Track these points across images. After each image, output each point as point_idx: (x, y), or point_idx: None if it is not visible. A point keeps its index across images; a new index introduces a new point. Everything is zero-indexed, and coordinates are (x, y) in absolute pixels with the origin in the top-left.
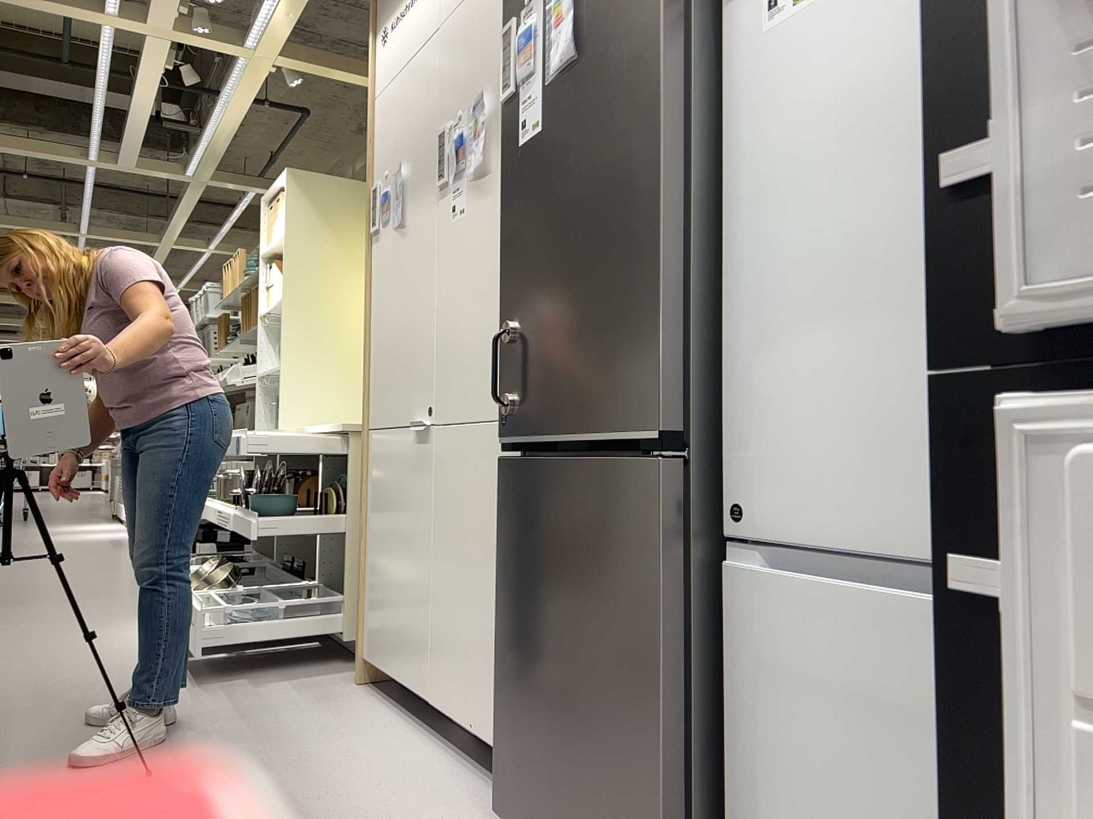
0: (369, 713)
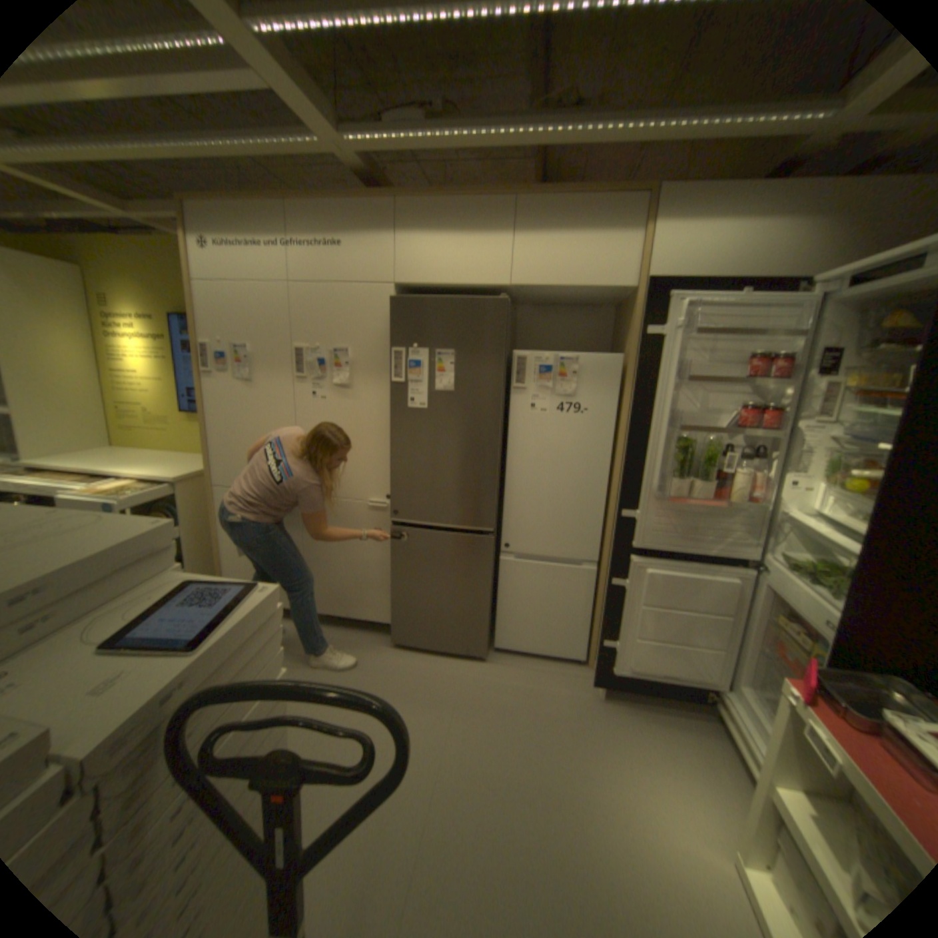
0: None
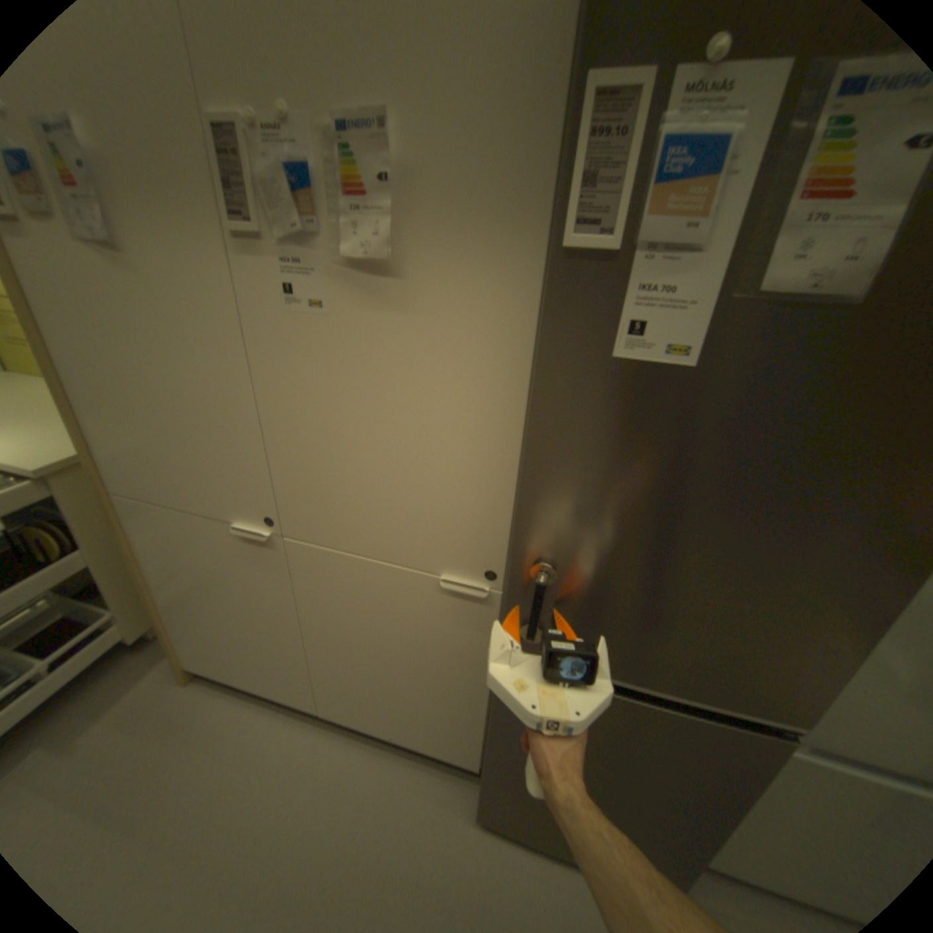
0: (237, 724)
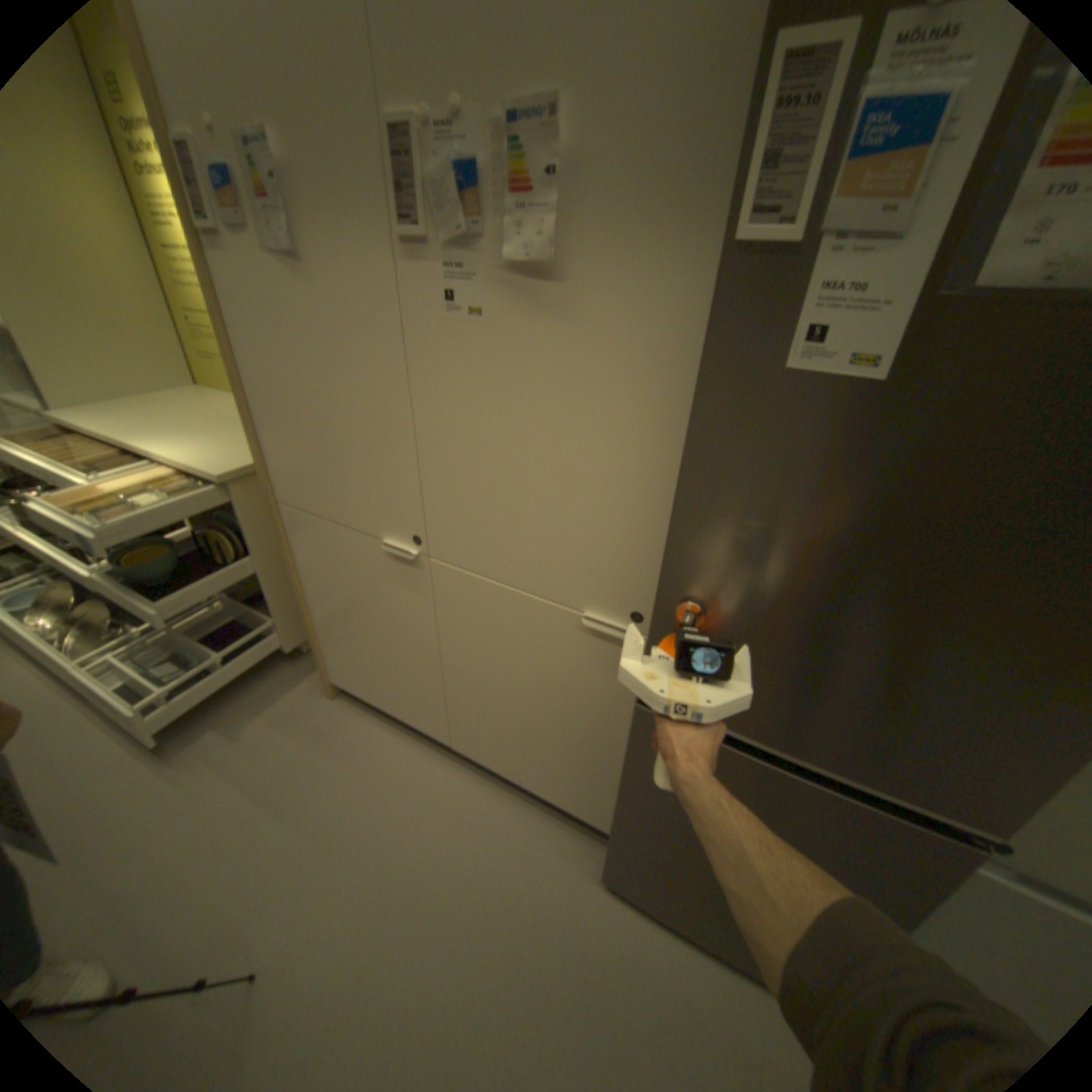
0: (376, 743)
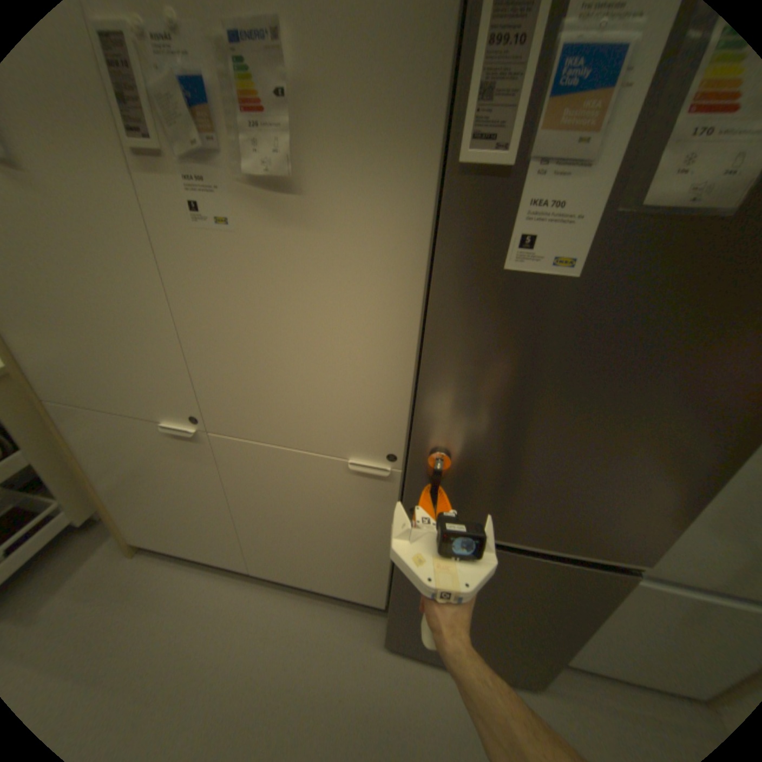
0: (180, 586)
